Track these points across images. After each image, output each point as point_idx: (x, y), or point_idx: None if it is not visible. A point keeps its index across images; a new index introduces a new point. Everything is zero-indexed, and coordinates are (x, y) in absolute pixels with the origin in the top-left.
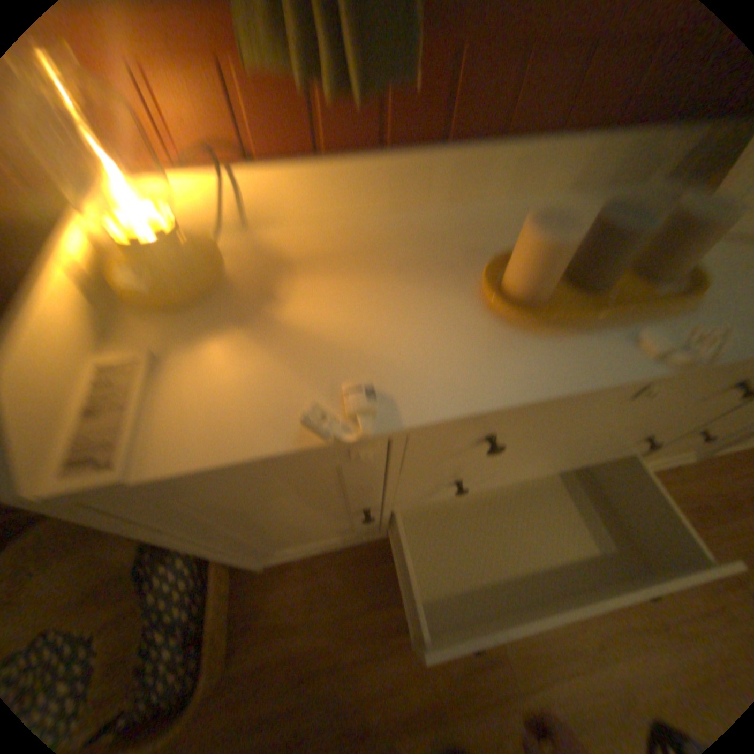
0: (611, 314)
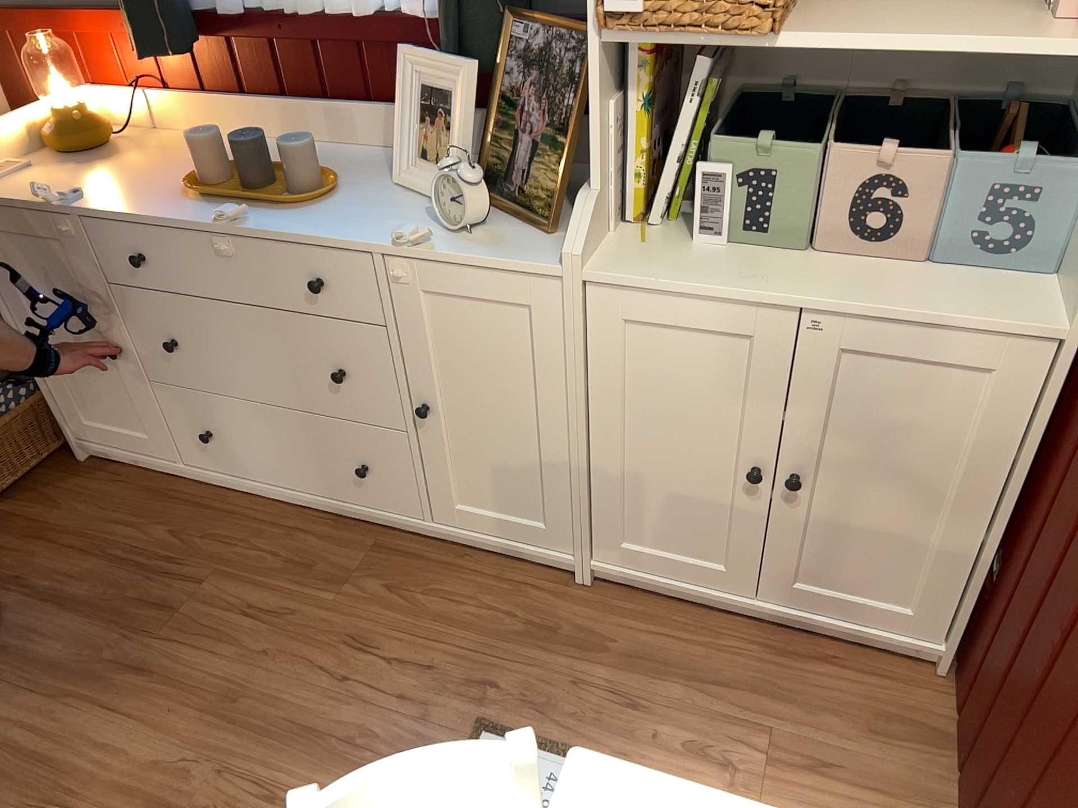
0: (227, 199)
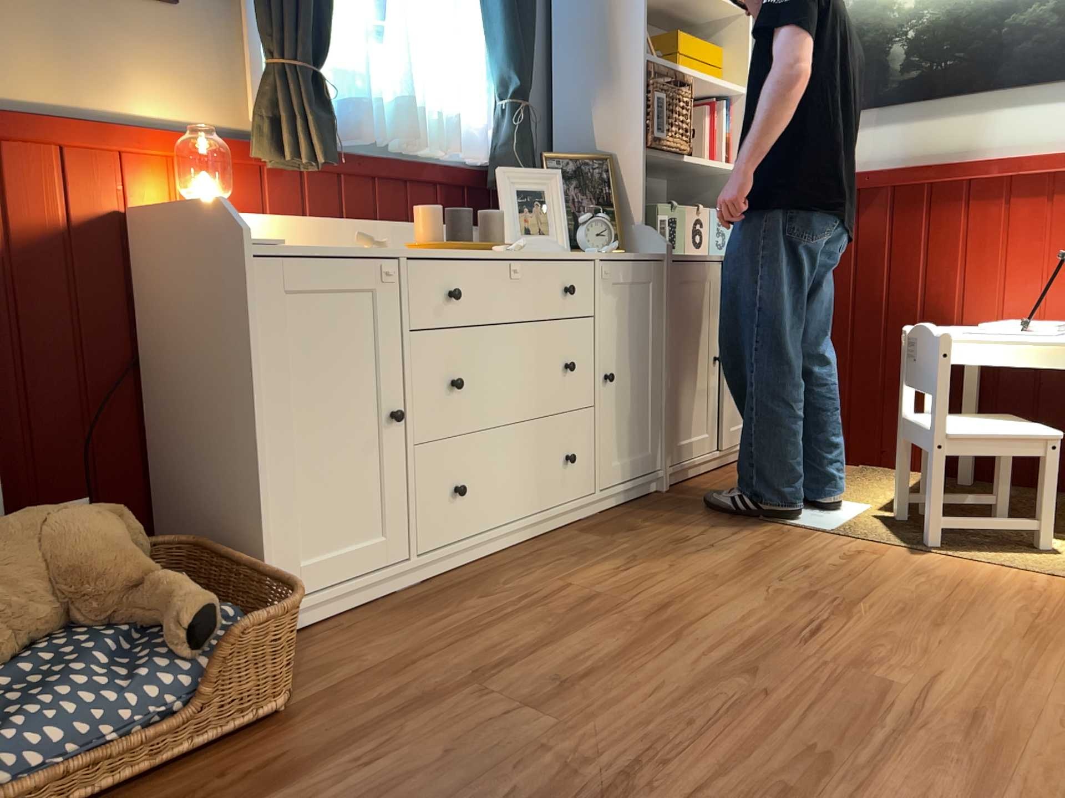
0: (473, 244)
